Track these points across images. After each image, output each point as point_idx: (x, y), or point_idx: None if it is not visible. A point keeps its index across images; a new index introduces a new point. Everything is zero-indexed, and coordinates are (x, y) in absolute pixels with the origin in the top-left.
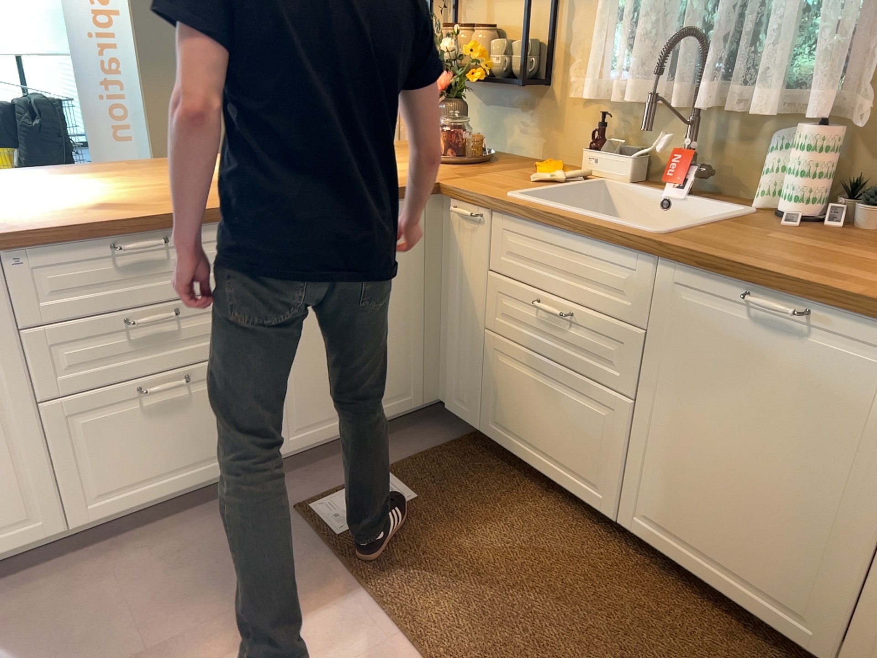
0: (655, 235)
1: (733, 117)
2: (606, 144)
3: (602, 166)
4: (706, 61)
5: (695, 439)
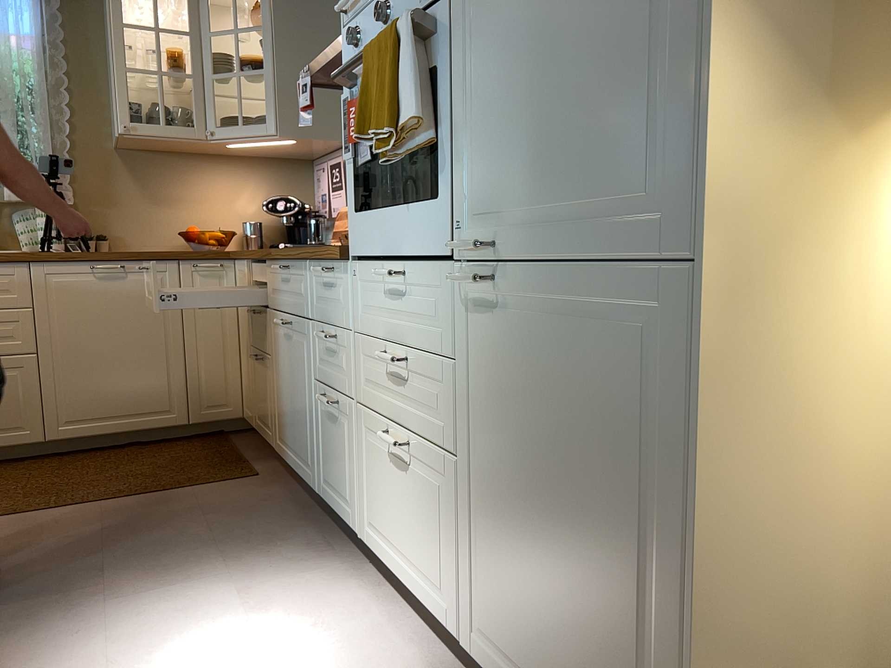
0: (19, 253)
1: None
2: None
3: None
4: None
5: (85, 354)
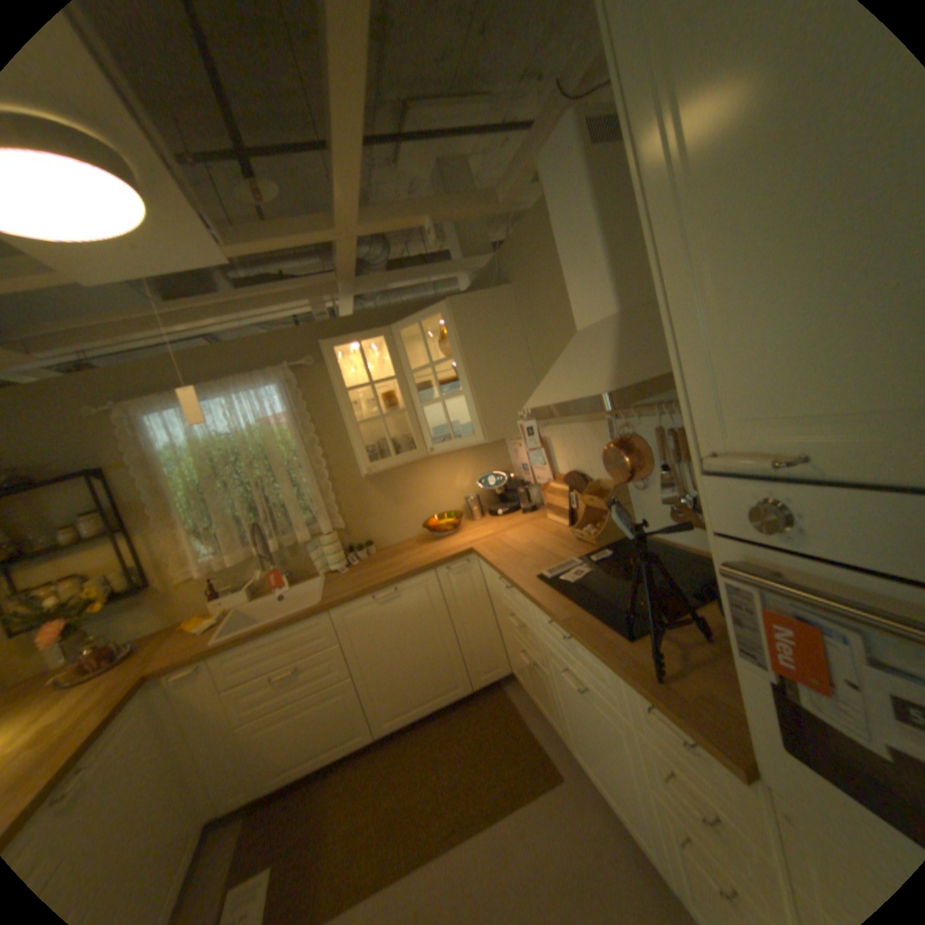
0: (319, 603)
1: (284, 547)
2: (214, 593)
3: (226, 603)
4: (258, 531)
5: (385, 666)
